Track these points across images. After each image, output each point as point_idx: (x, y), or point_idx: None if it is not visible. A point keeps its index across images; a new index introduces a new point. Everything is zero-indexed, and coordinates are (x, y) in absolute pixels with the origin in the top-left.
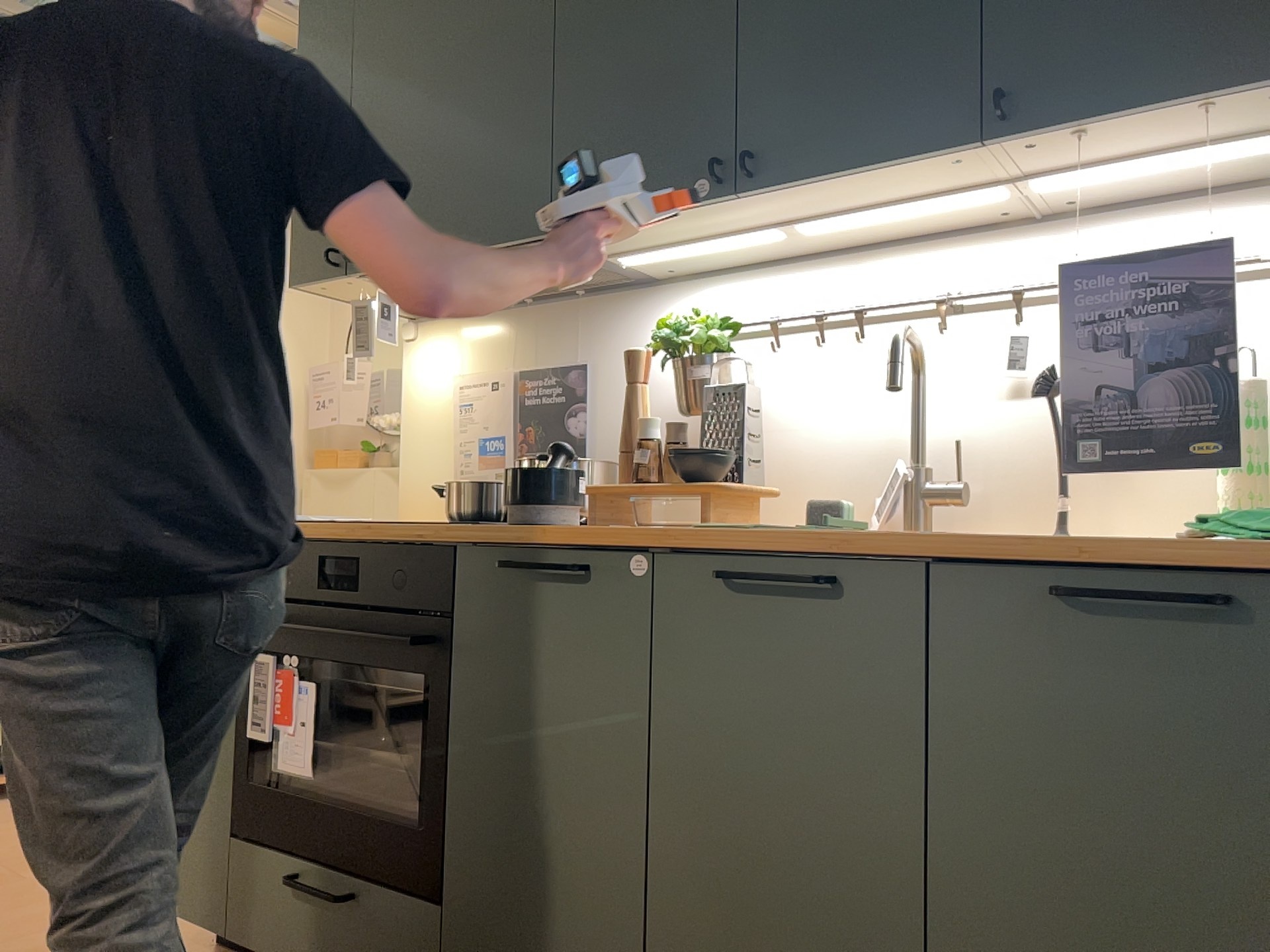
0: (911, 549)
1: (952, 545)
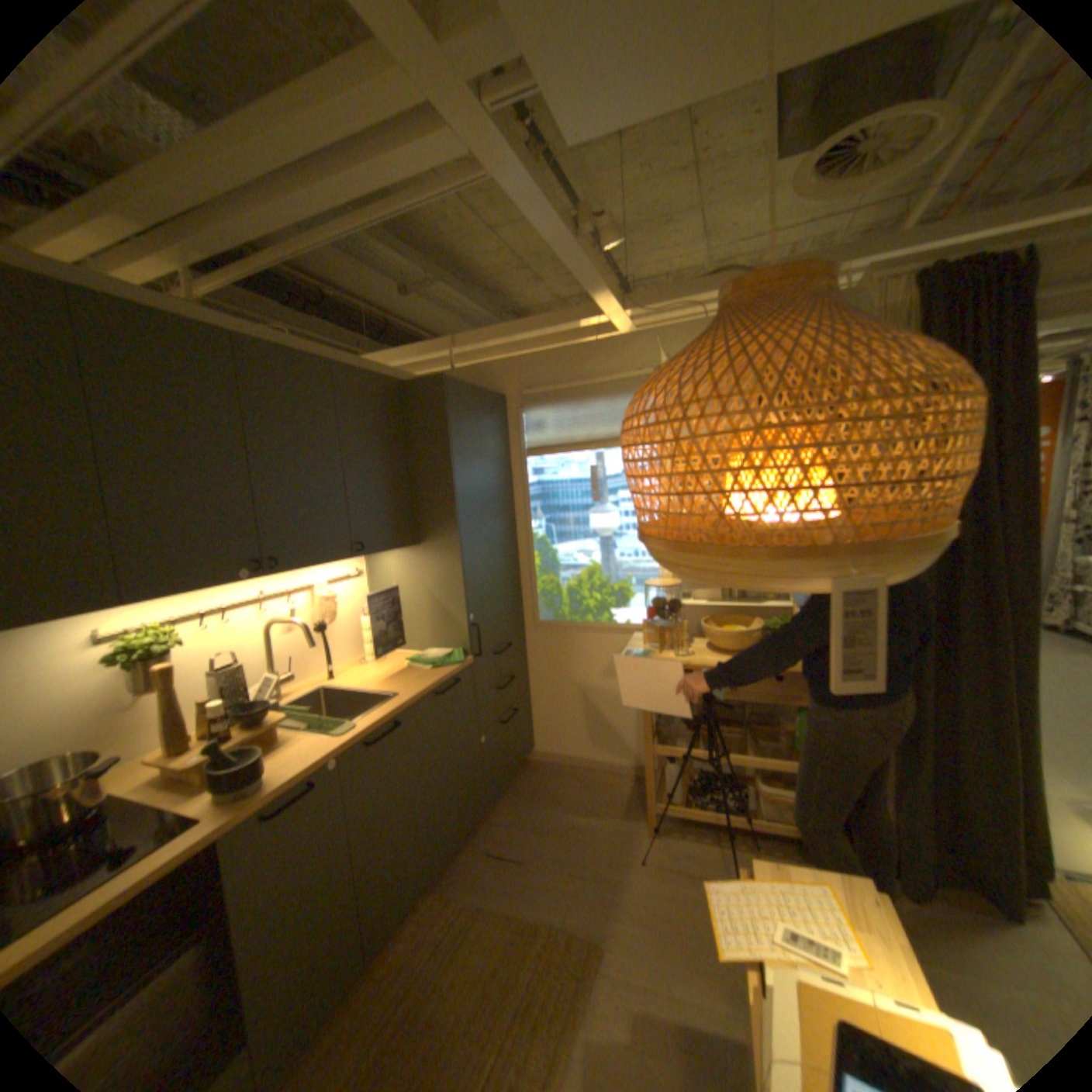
0: (412, 702)
1: (420, 696)
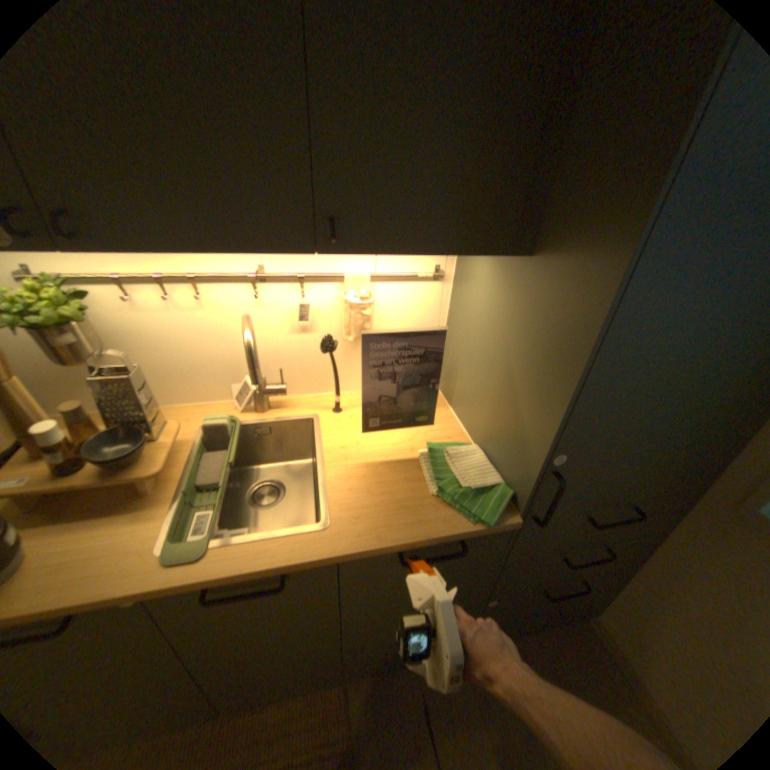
0: (328, 564)
1: (352, 560)
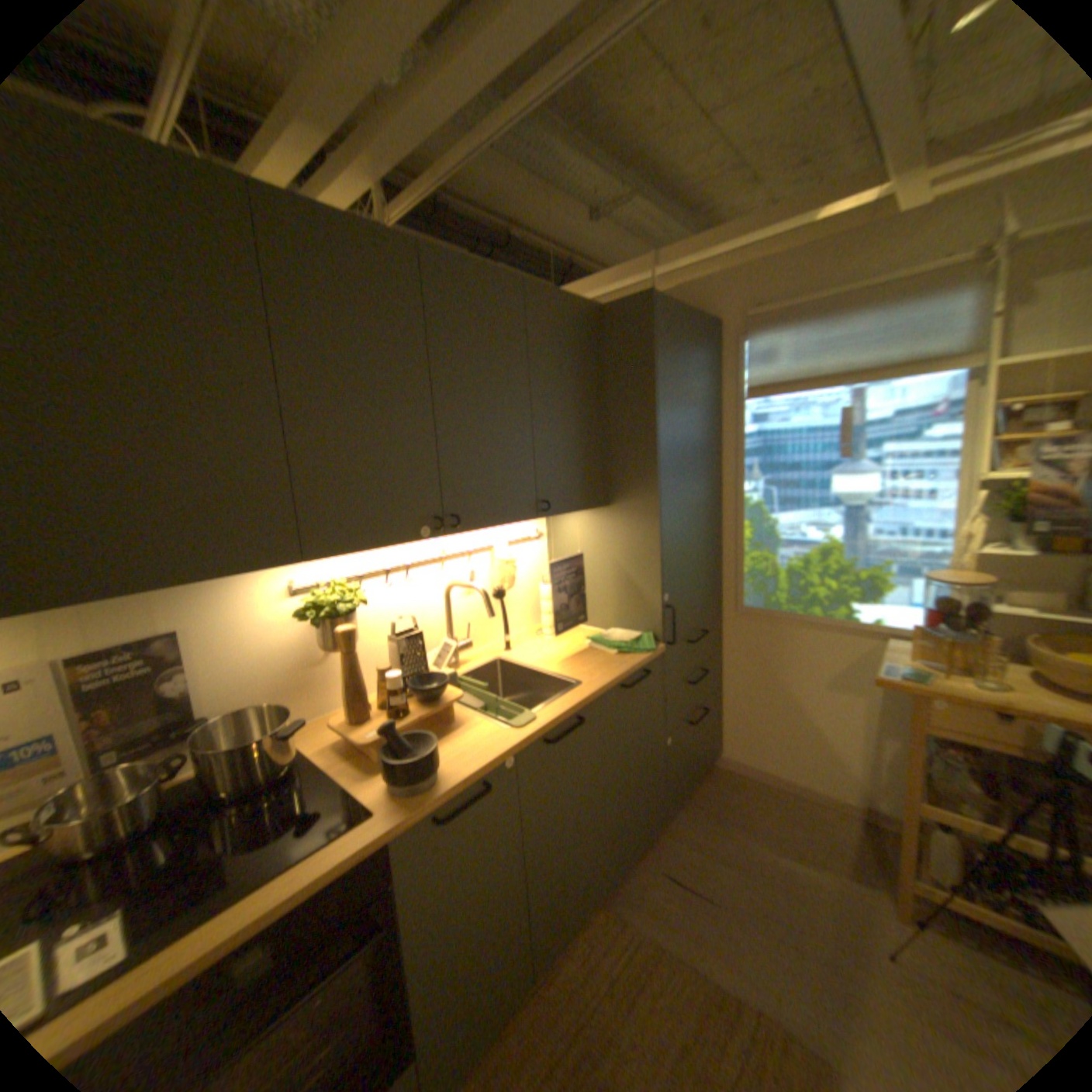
0: (598, 695)
1: (608, 688)
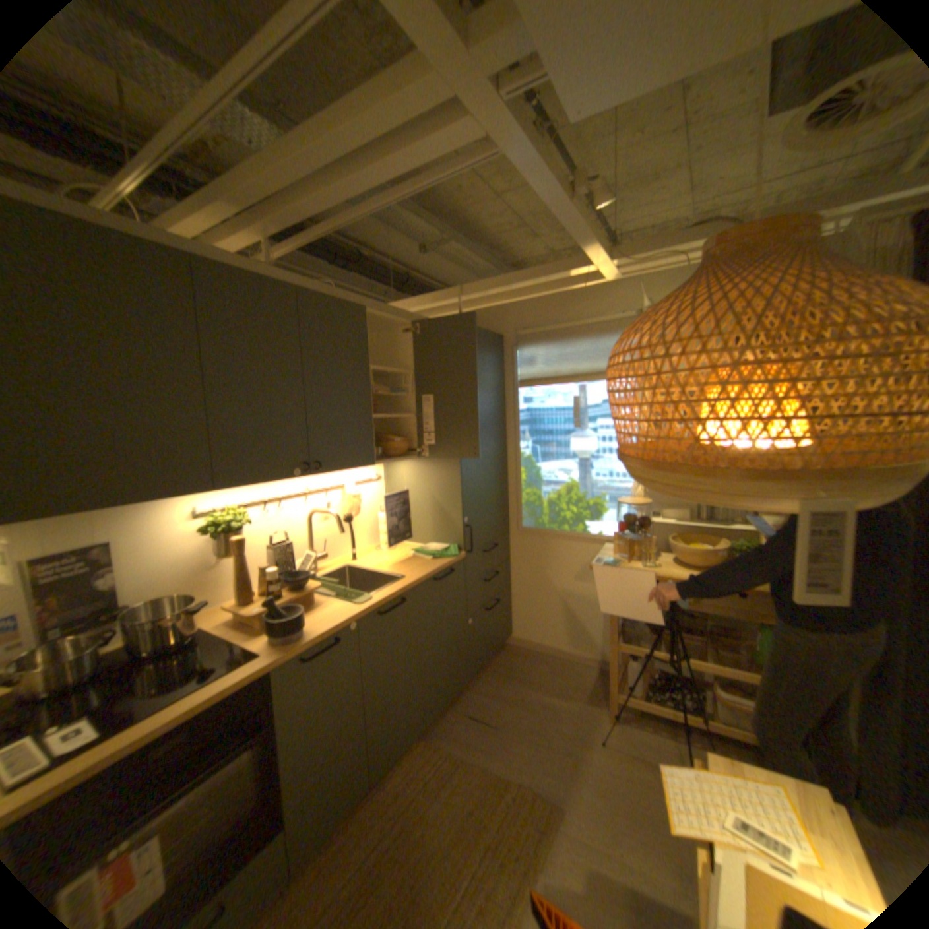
0: (416, 584)
1: (423, 579)
